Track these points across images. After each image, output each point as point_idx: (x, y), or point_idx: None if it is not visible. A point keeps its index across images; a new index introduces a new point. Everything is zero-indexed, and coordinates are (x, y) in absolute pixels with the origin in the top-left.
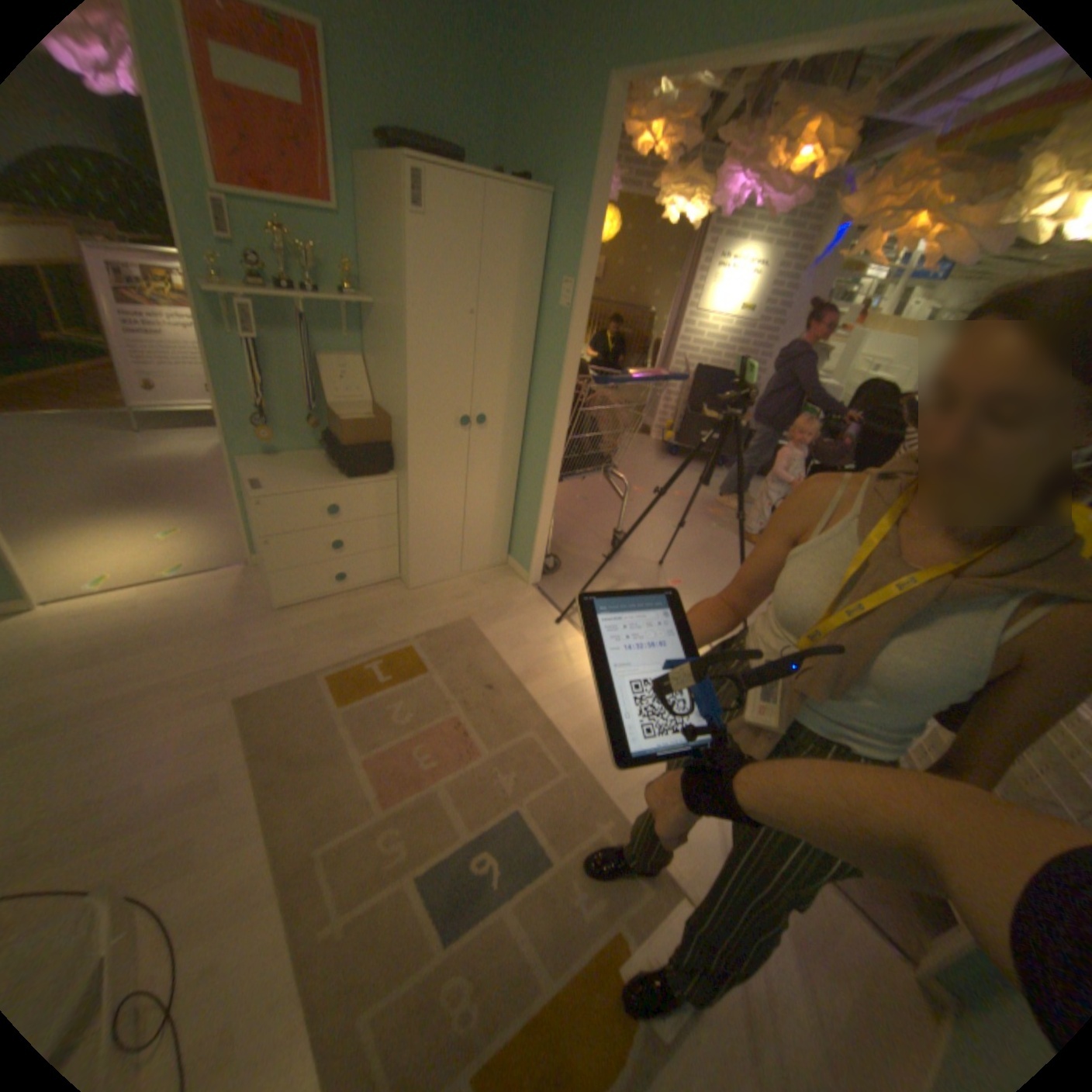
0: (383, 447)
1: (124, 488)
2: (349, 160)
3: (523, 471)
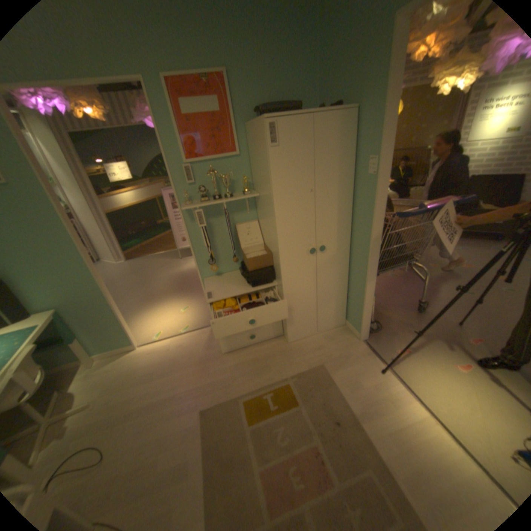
0: (269, 269)
1: (173, 286)
2: (243, 127)
3: (352, 272)
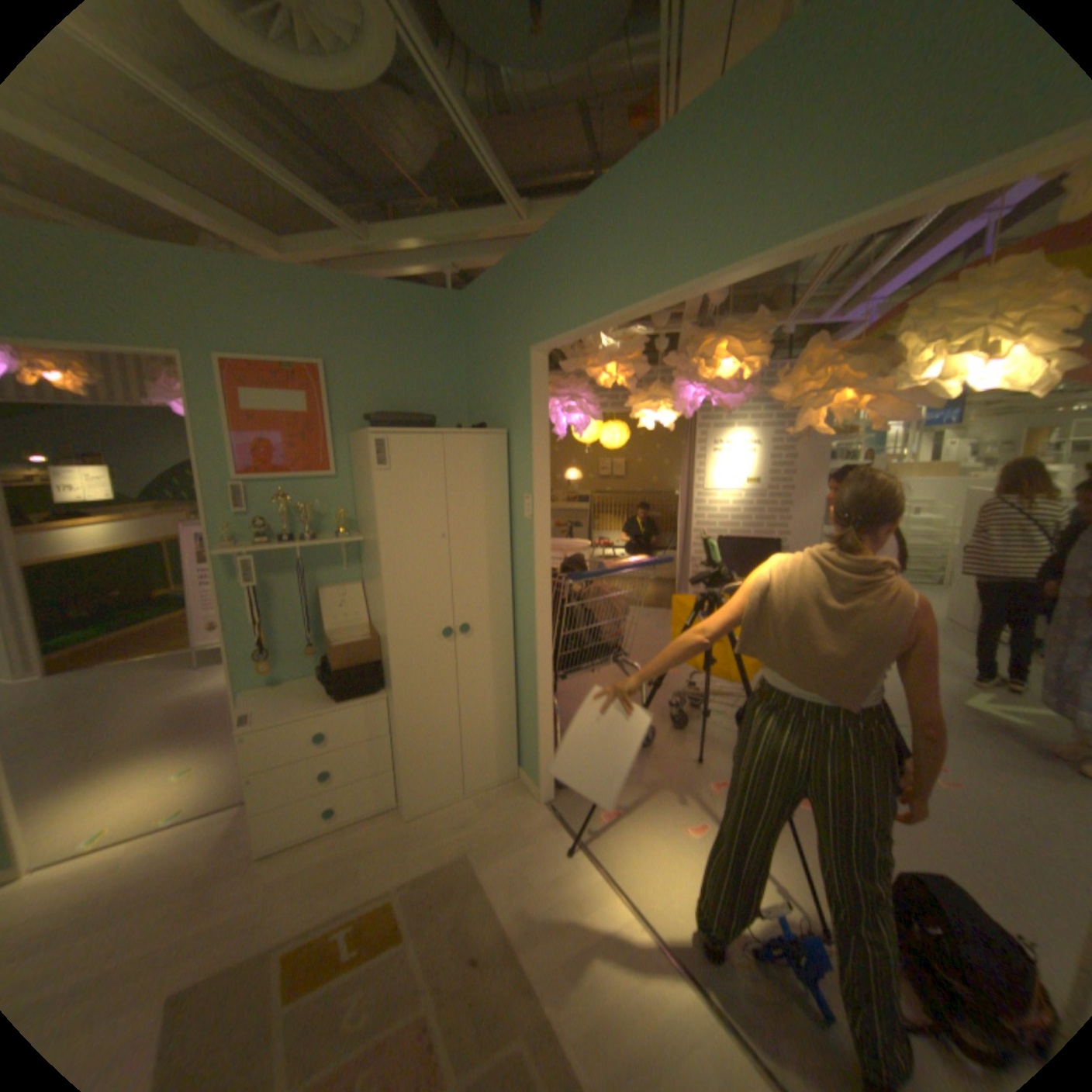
0: (372, 667)
1: (163, 729)
2: (347, 439)
3: (520, 673)
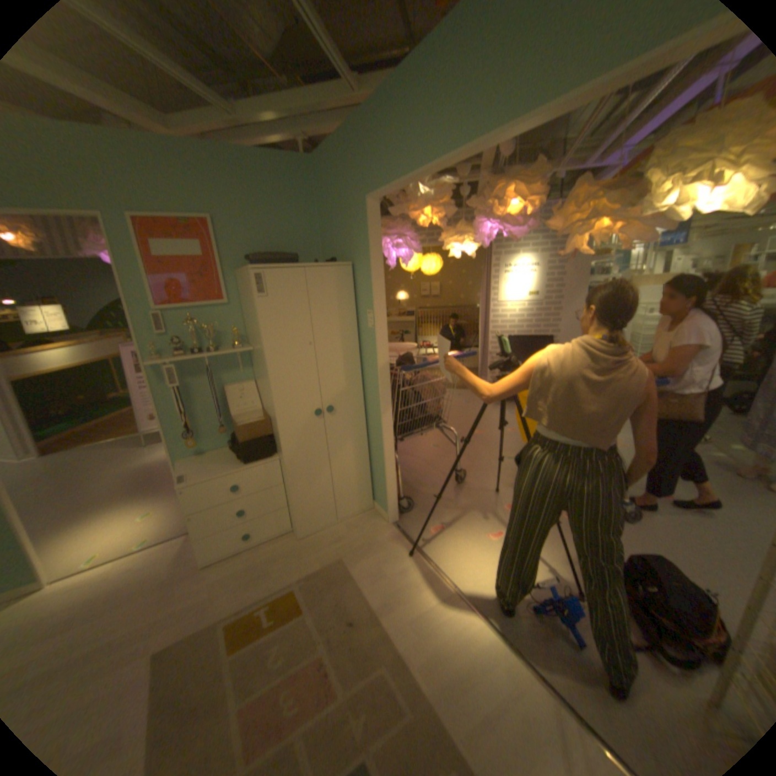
0: (266, 438)
1: (127, 487)
2: (233, 274)
3: (371, 437)
